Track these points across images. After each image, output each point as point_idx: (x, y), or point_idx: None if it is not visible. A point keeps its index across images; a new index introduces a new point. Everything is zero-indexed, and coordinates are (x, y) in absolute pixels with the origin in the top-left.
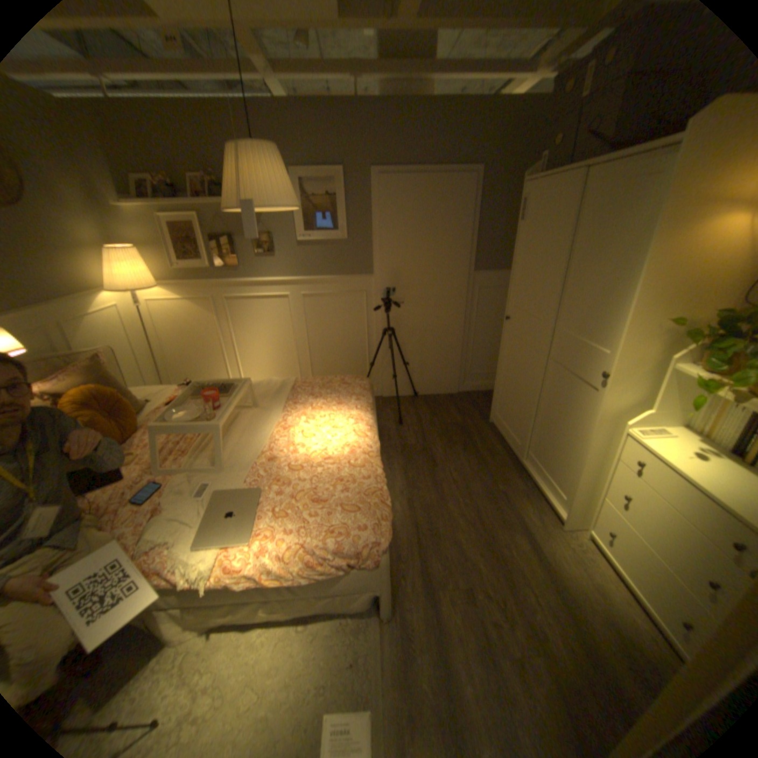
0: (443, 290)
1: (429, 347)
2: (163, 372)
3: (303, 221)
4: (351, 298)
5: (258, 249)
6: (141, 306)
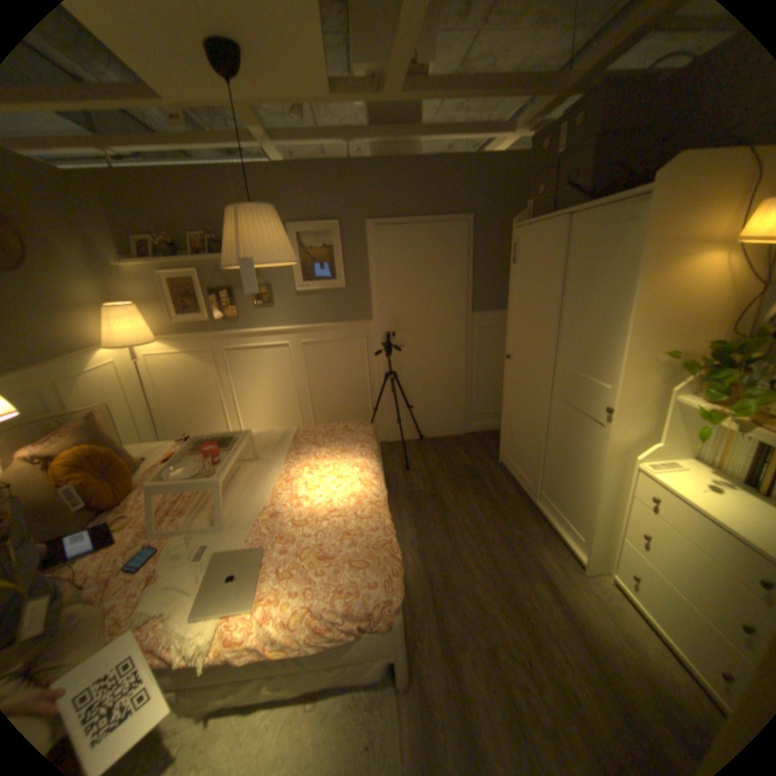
0: (442, 332)
1: (432, 389)
2: (160, 428)
3: (302, 273)
4: (351, 344)
5: (258, 300)
6: (139, 362)
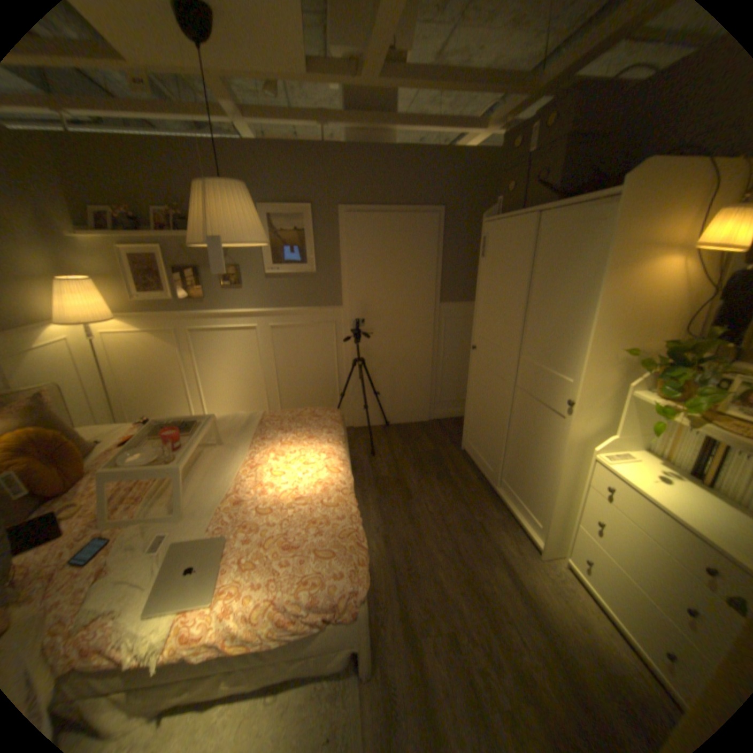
0: (411, 321)
1: (399, 376)
2: (118, 408)
3: (272, 255)
4: (321, 329)
5: (226, 281)
6: (95, 339)
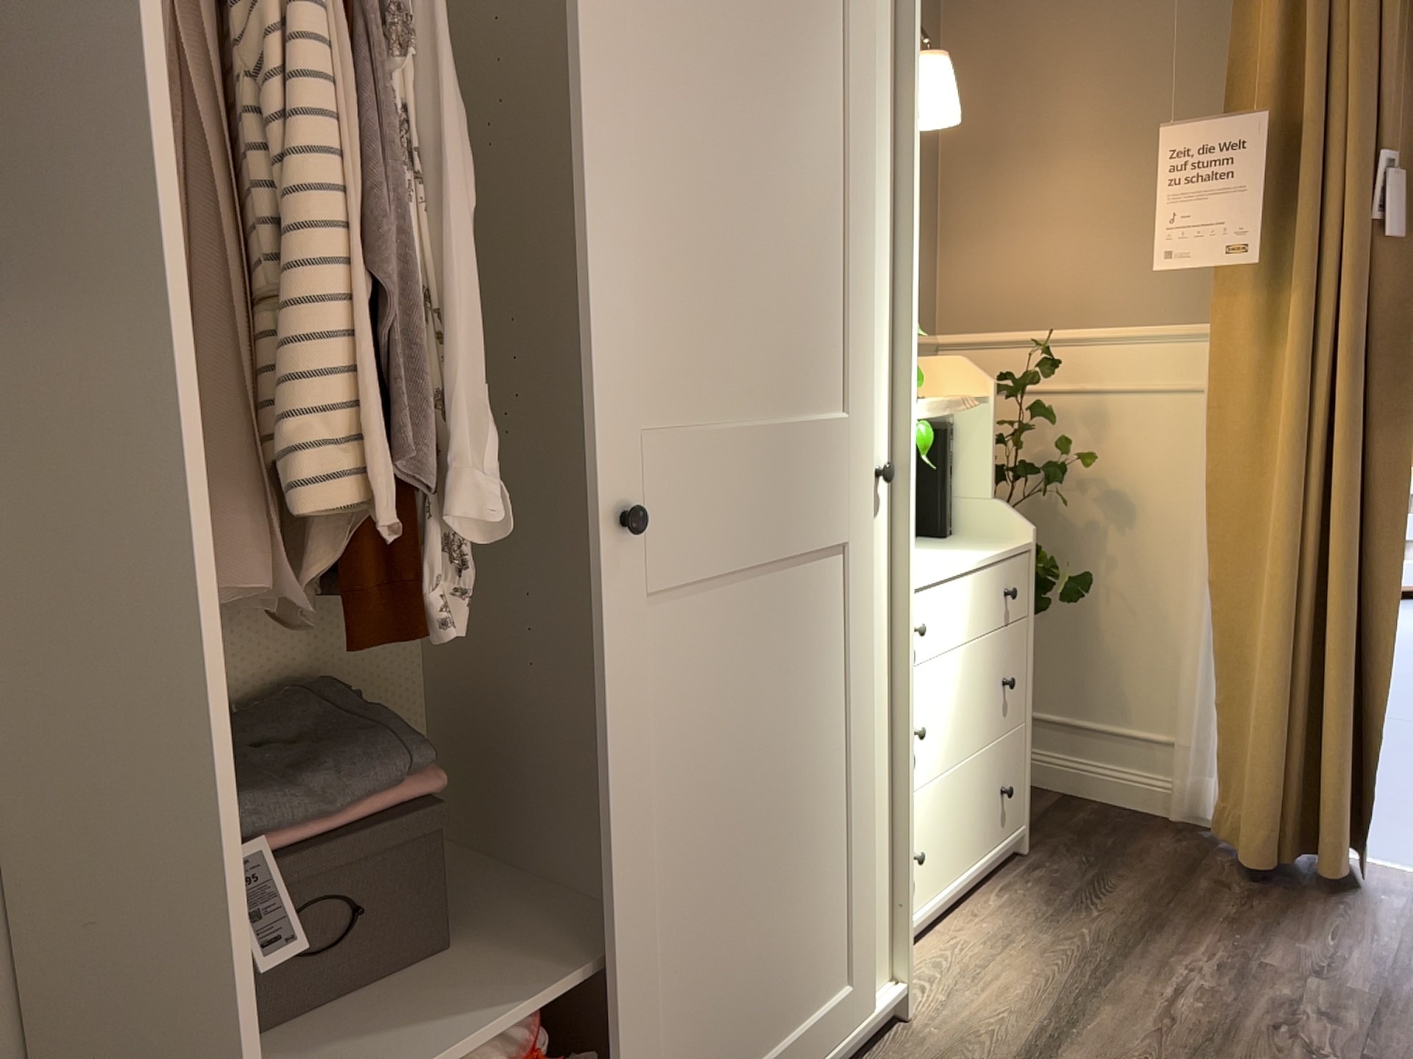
0: None
1: None
2: None
3: None
4: None
5: None
6: None
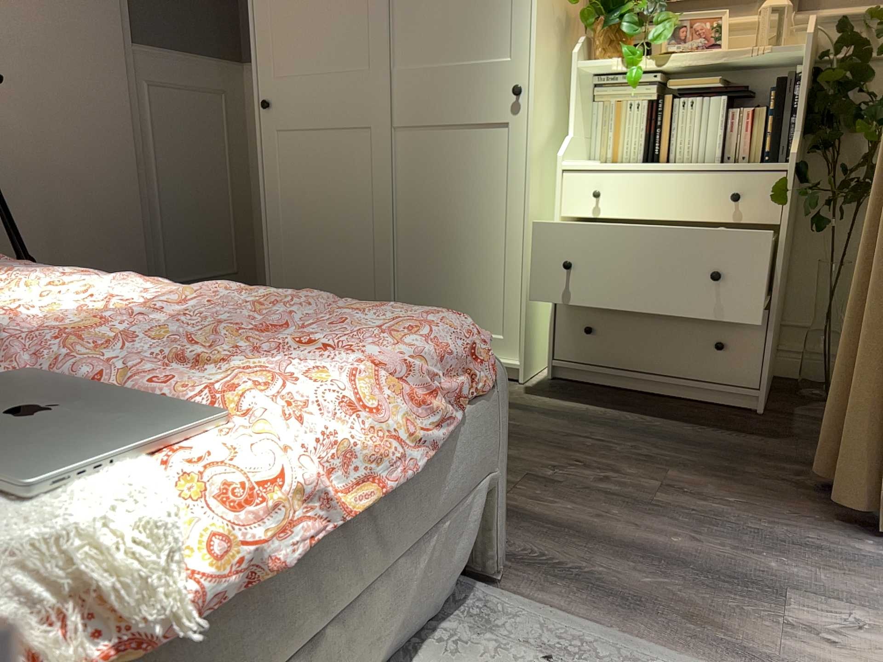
0: (83, 75)
1: (75, 219)
2: None
3: None
4: None
5: None
6: None
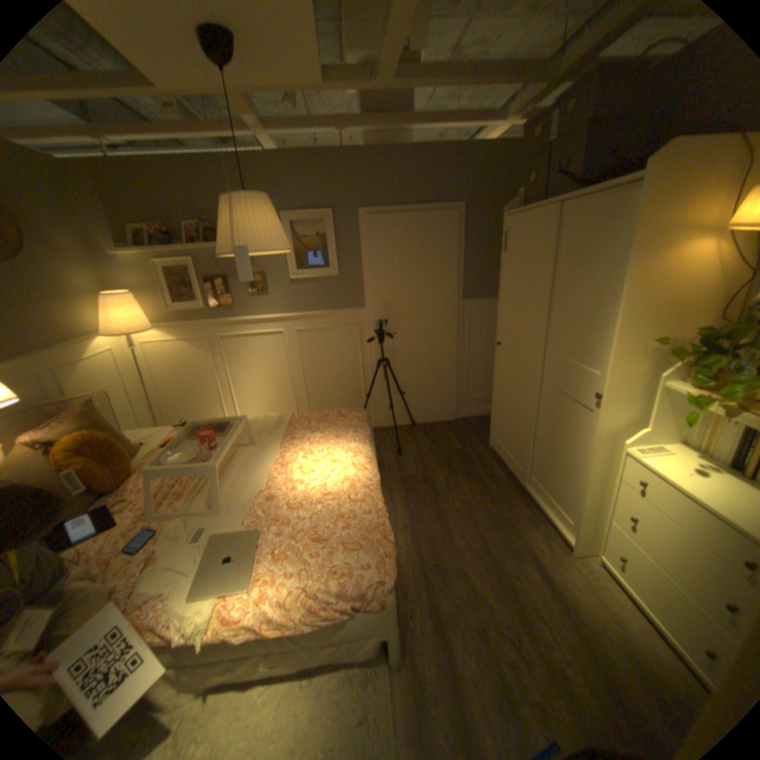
0: (434, 320)
1: (424, 375)
2: (158, 414)
3: (295, 261)
4: (344, 331)
5: (252, 288)
6: (136, 349)
